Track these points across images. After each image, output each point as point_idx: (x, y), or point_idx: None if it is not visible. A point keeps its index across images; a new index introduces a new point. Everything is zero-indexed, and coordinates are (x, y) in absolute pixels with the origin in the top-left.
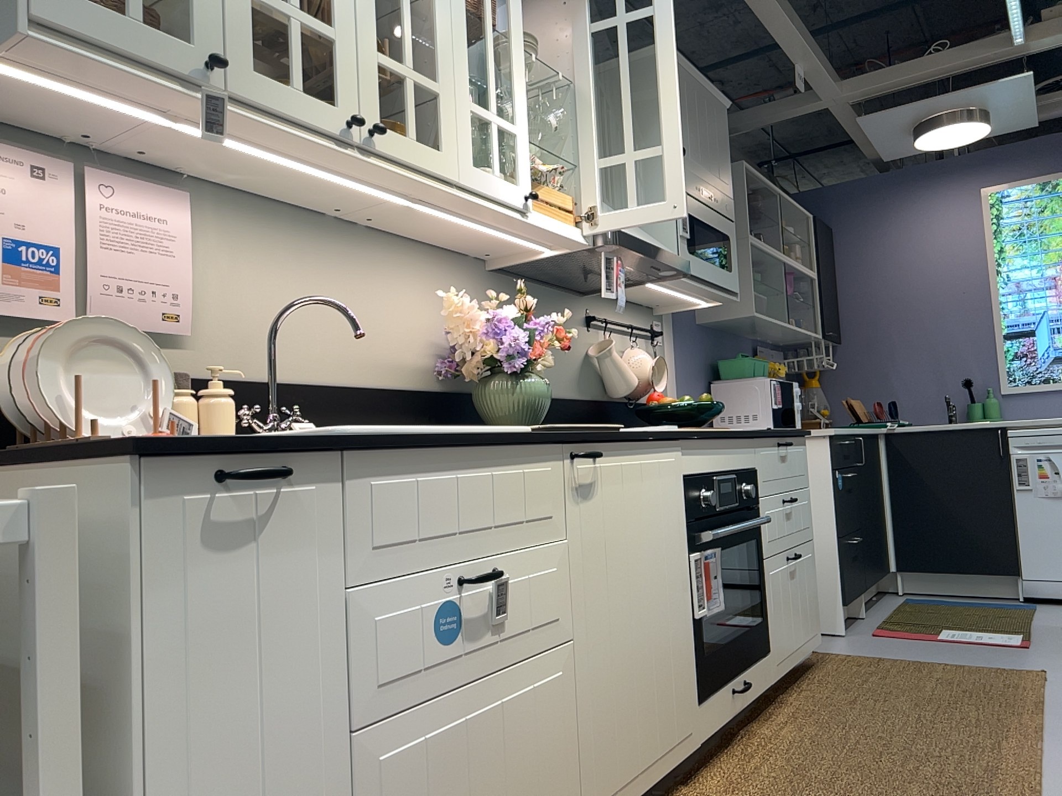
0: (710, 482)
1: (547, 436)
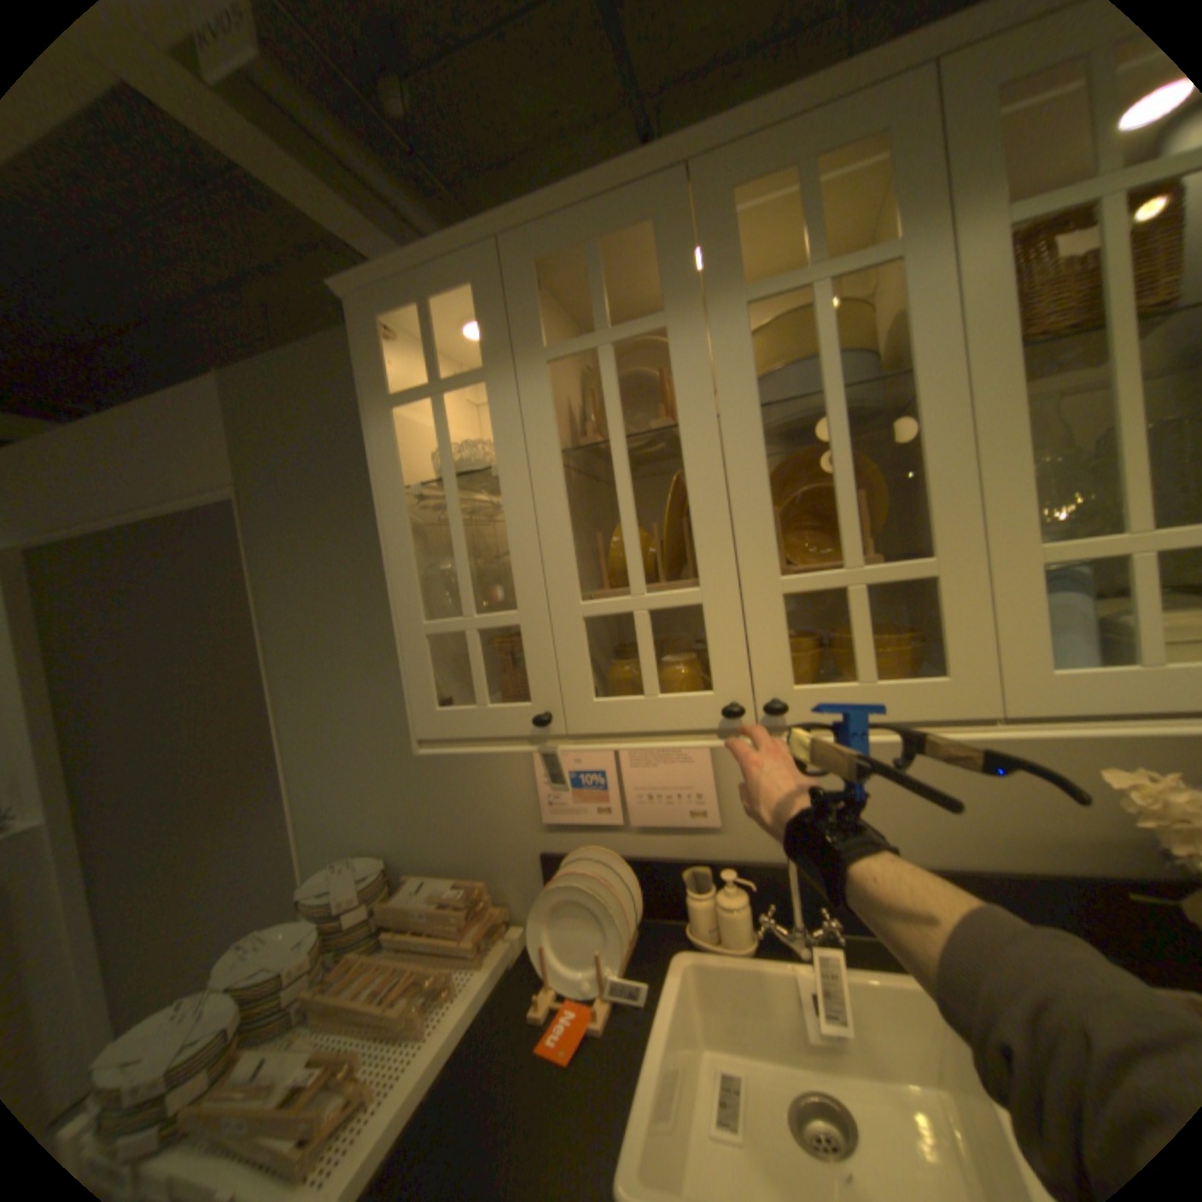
0: None
1: None
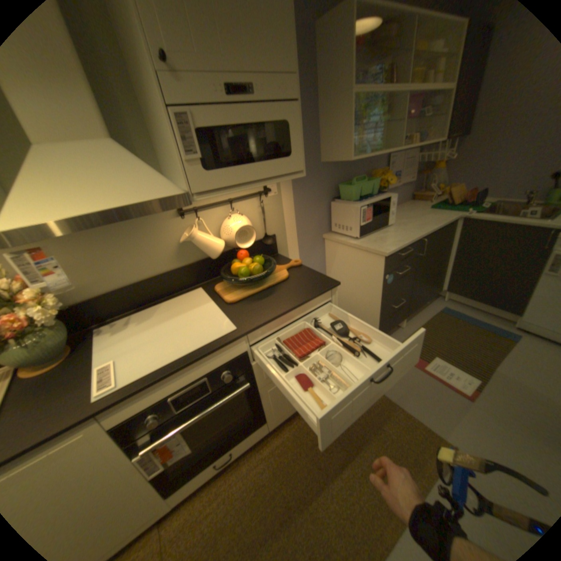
0: (157, 407)
1: None
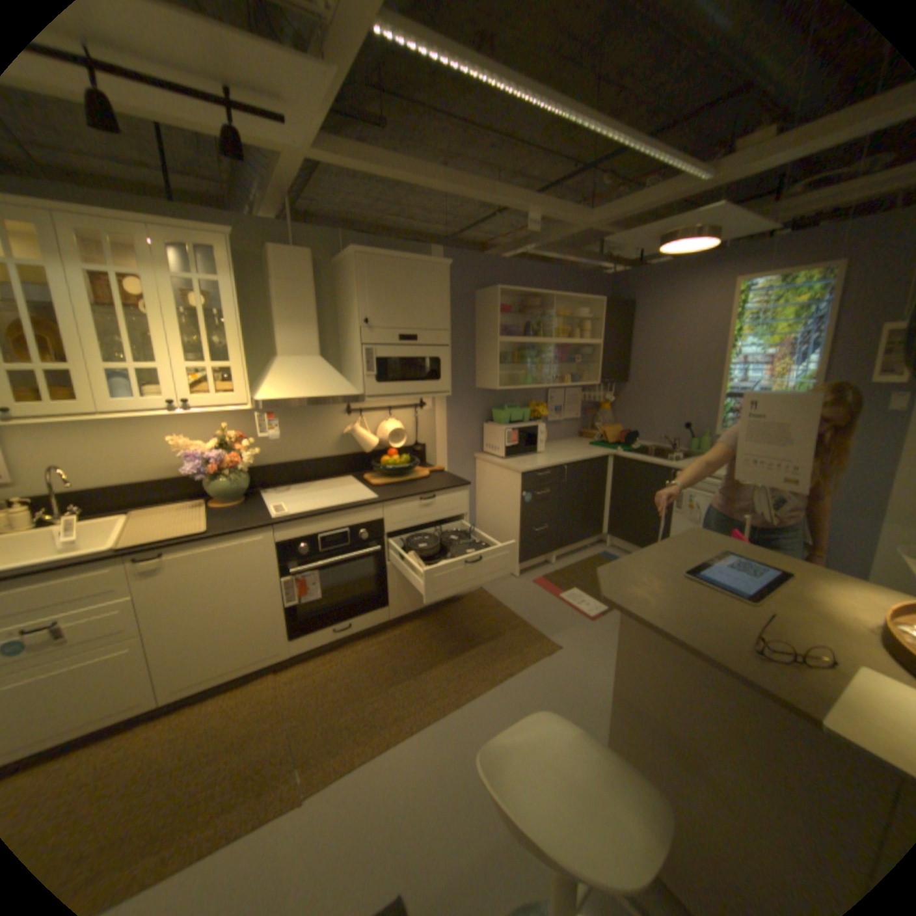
0: (311, 539)
1: (100, 558)
